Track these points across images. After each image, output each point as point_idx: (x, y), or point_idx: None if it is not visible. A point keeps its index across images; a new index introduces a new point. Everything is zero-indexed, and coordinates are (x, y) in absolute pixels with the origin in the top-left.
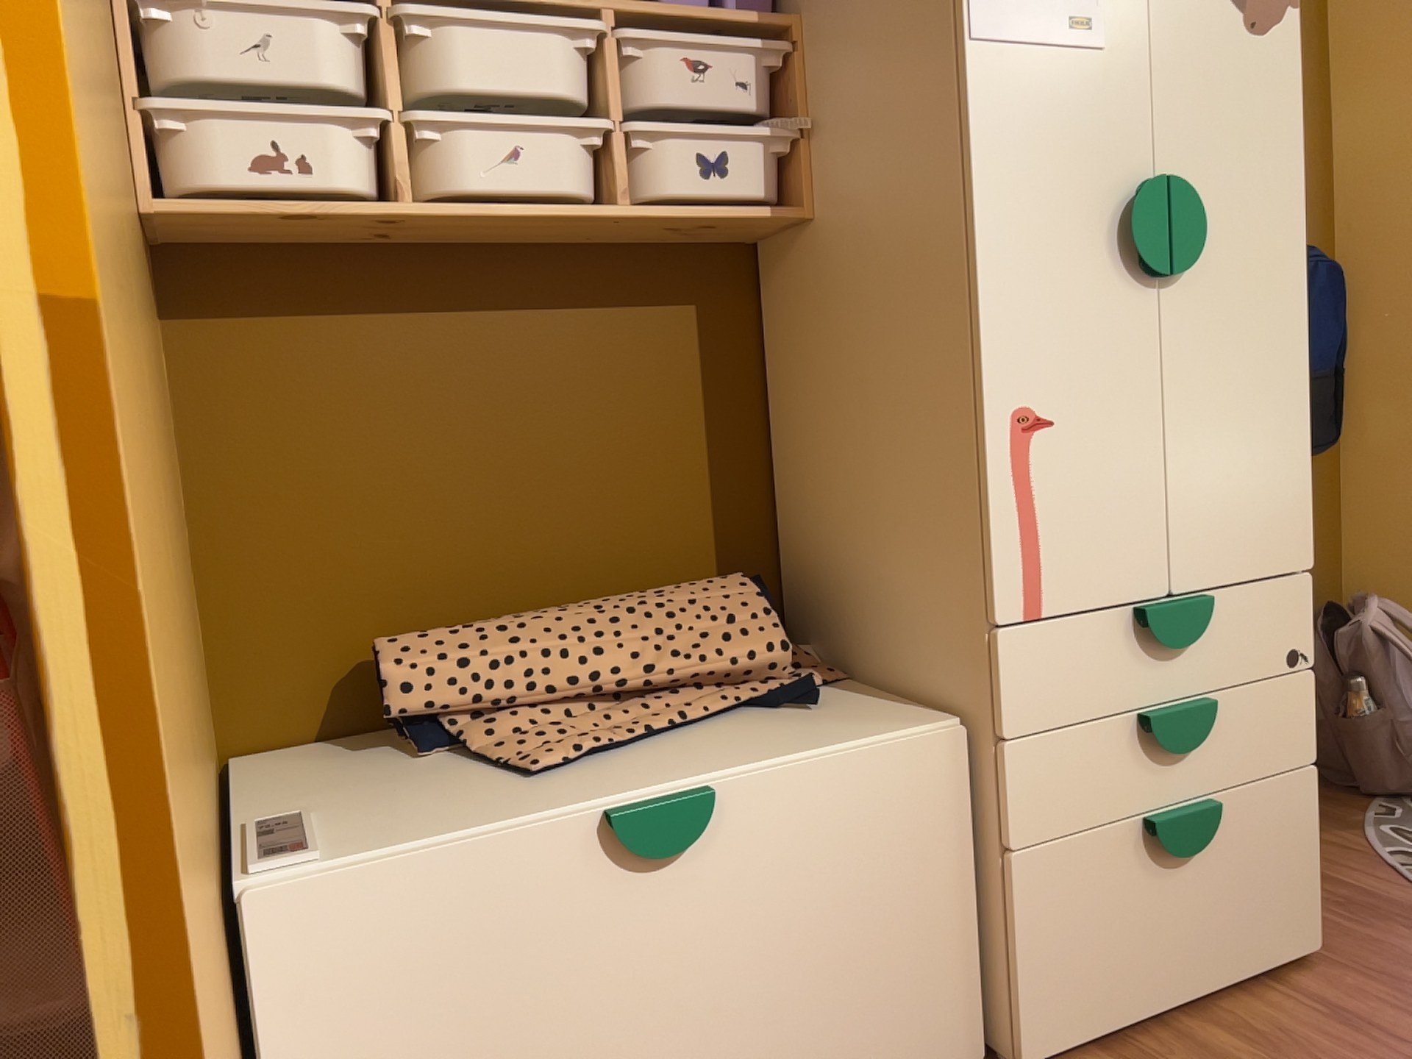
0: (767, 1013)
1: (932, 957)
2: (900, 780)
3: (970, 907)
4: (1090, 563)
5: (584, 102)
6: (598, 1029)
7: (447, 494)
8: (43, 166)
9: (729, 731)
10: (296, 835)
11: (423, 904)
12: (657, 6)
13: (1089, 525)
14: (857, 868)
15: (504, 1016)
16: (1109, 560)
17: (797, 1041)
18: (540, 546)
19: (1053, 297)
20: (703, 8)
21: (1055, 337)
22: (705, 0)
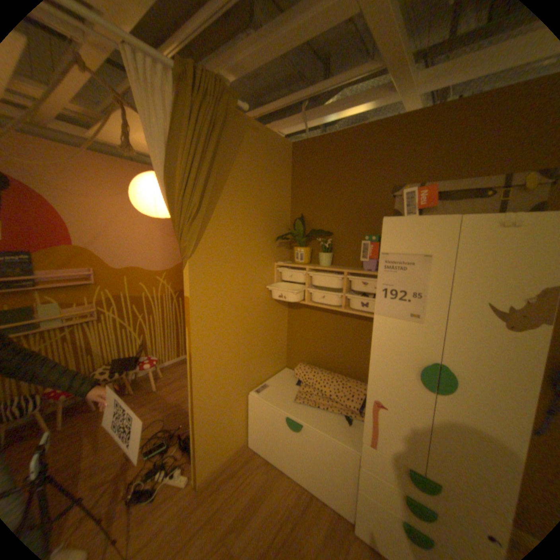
0: (308, 469)
1: (343, 492)
2: (341, 453)
3: (354, 492)
4: (394, 448)
5: (344, 285)
6: (283, 445)
7: (321, 343)
8: (191, 340)
9: (330, 418)
10: (264, 389)
11: (265, 410)
12: (357, 270)
13: (395, 439)
14: (329, 461)
15: (272, 432)
16: (401, 451)
17: (313, 478)
18: (335, 359)
19: (392, 380)
20: (367, 271)
21: (391, 390)
22: (374, 267)
